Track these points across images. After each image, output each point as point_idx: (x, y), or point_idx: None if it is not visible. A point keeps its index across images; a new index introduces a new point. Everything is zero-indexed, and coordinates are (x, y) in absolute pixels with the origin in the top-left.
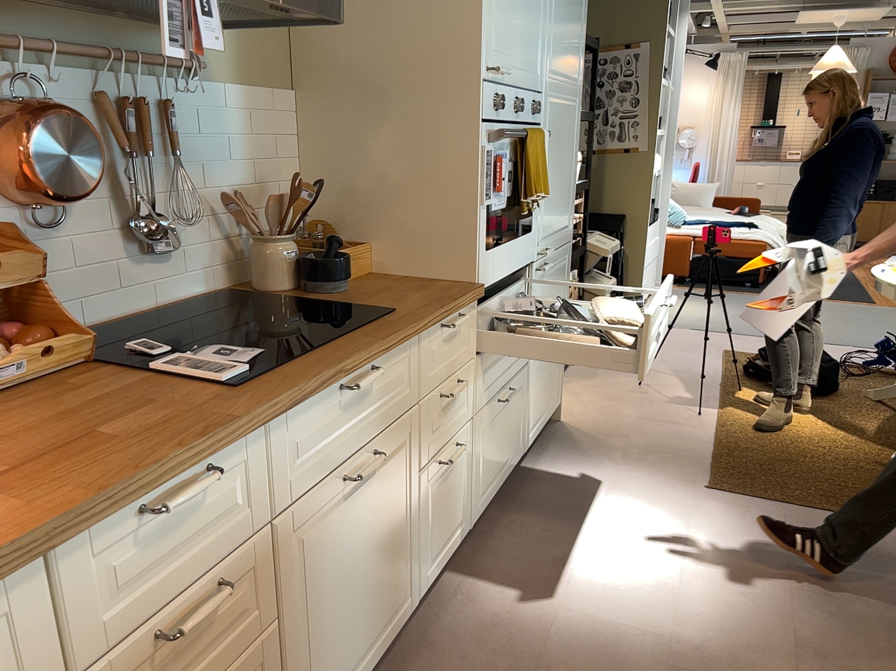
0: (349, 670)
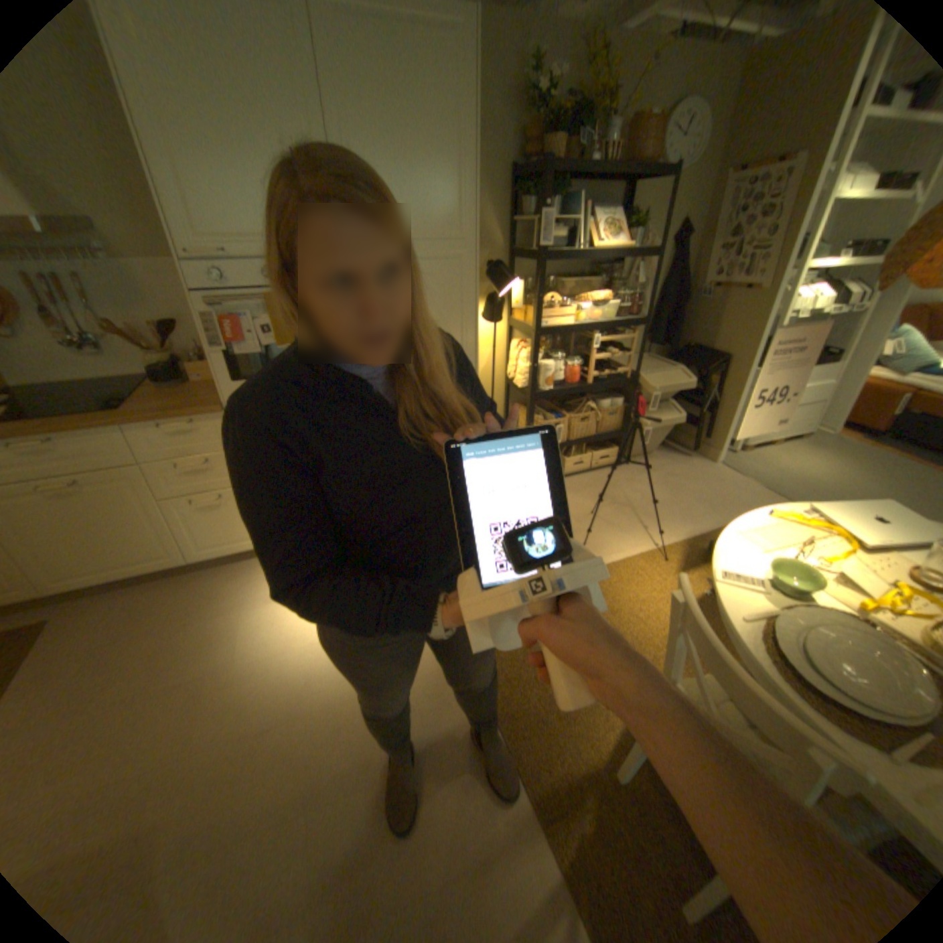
0: (95, 572)
